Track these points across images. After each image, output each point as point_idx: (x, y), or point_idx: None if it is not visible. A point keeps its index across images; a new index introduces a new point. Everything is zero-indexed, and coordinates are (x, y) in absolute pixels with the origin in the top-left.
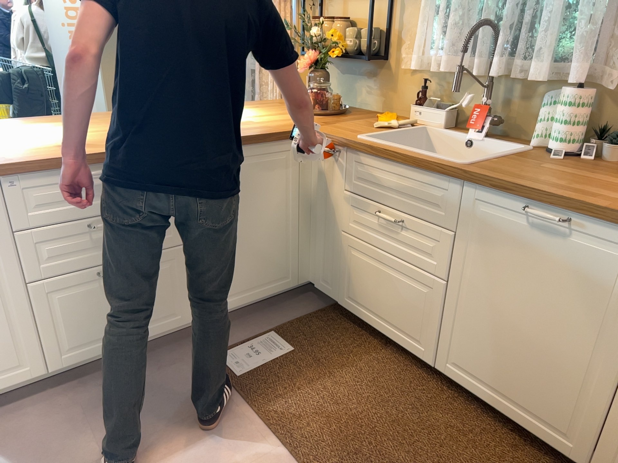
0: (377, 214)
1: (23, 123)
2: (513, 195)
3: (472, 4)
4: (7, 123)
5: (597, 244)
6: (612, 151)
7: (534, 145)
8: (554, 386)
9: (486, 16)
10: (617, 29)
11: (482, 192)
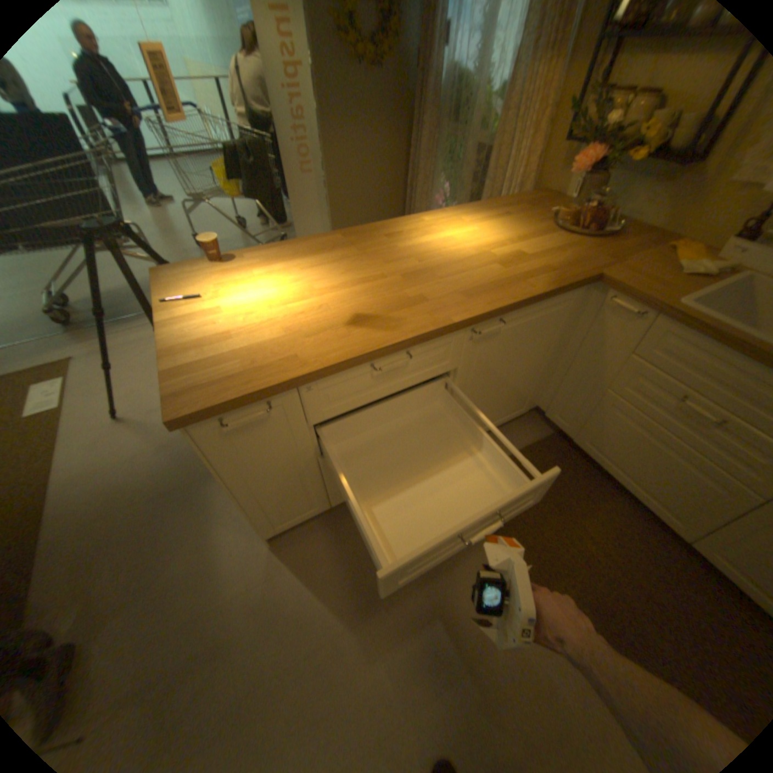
0: (687, 403)
1: (280, 254)
2: None
3: None
4: (264, 254)
5: None
6: None
7: None
8: None
9: None
10: None
11: None
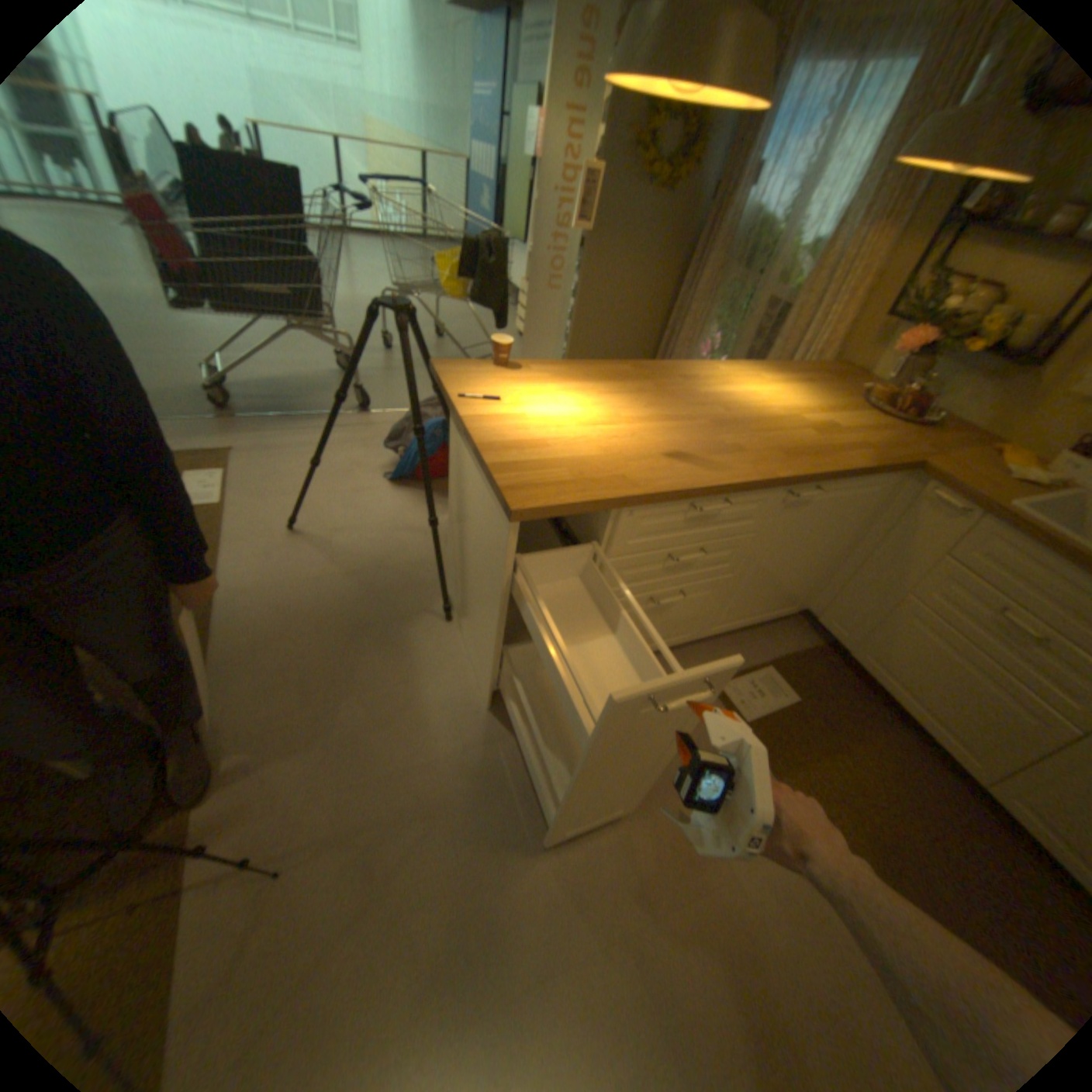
0: (1007, 615)
1: (571, 374)
2: None
3: None
4: (552, 370)
5: None
6: None
7: None
8: None
9: None
10: None
11: None
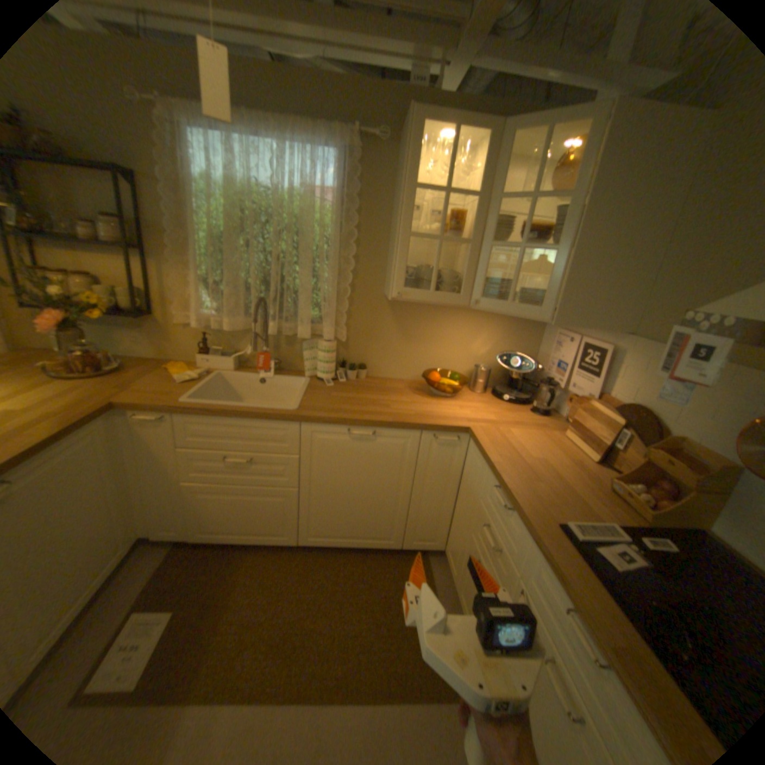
0: (225, 461)
1: None
2: (339, 424)
3: (241, 281)
4: None
5: (390, 440)
6: (354, 374)
7: (308, 376)
8: (379, 518)
9: (255, 291)
10: (340, 306)
11: (317, 426)
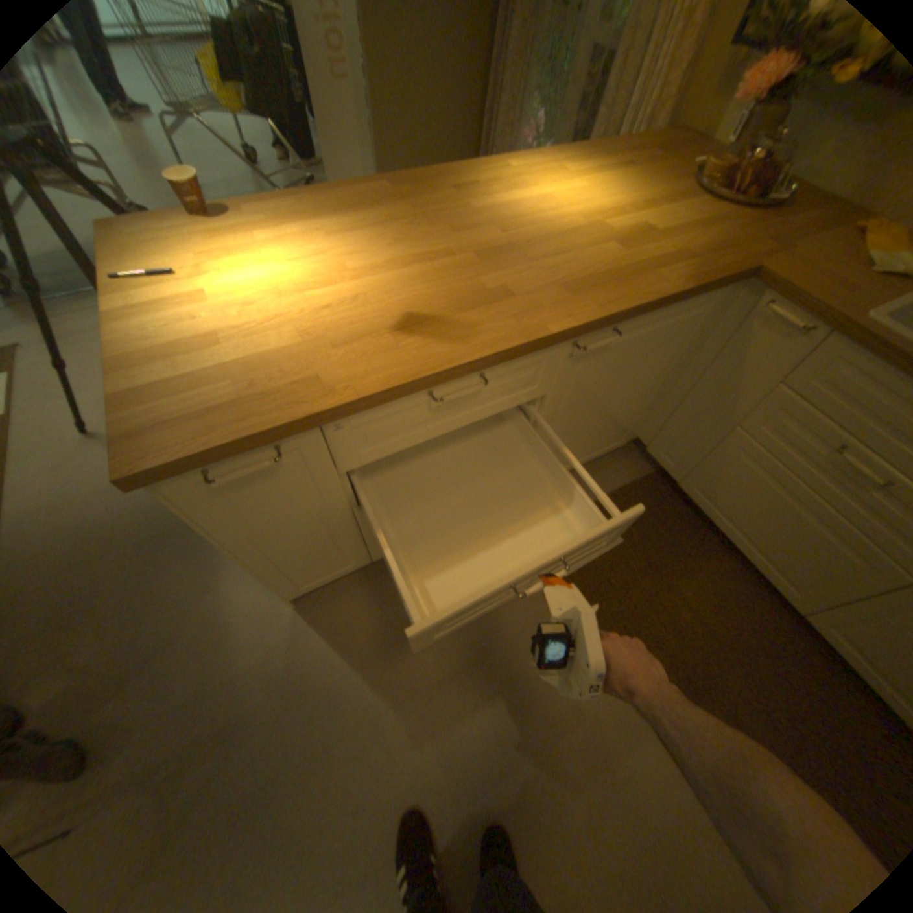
0: (845, 456)
1: (297, 209)
2: None
3: None
4: (272, 207)
5: None
6: None
7: None
8: None
9: None
10: None
11: None
